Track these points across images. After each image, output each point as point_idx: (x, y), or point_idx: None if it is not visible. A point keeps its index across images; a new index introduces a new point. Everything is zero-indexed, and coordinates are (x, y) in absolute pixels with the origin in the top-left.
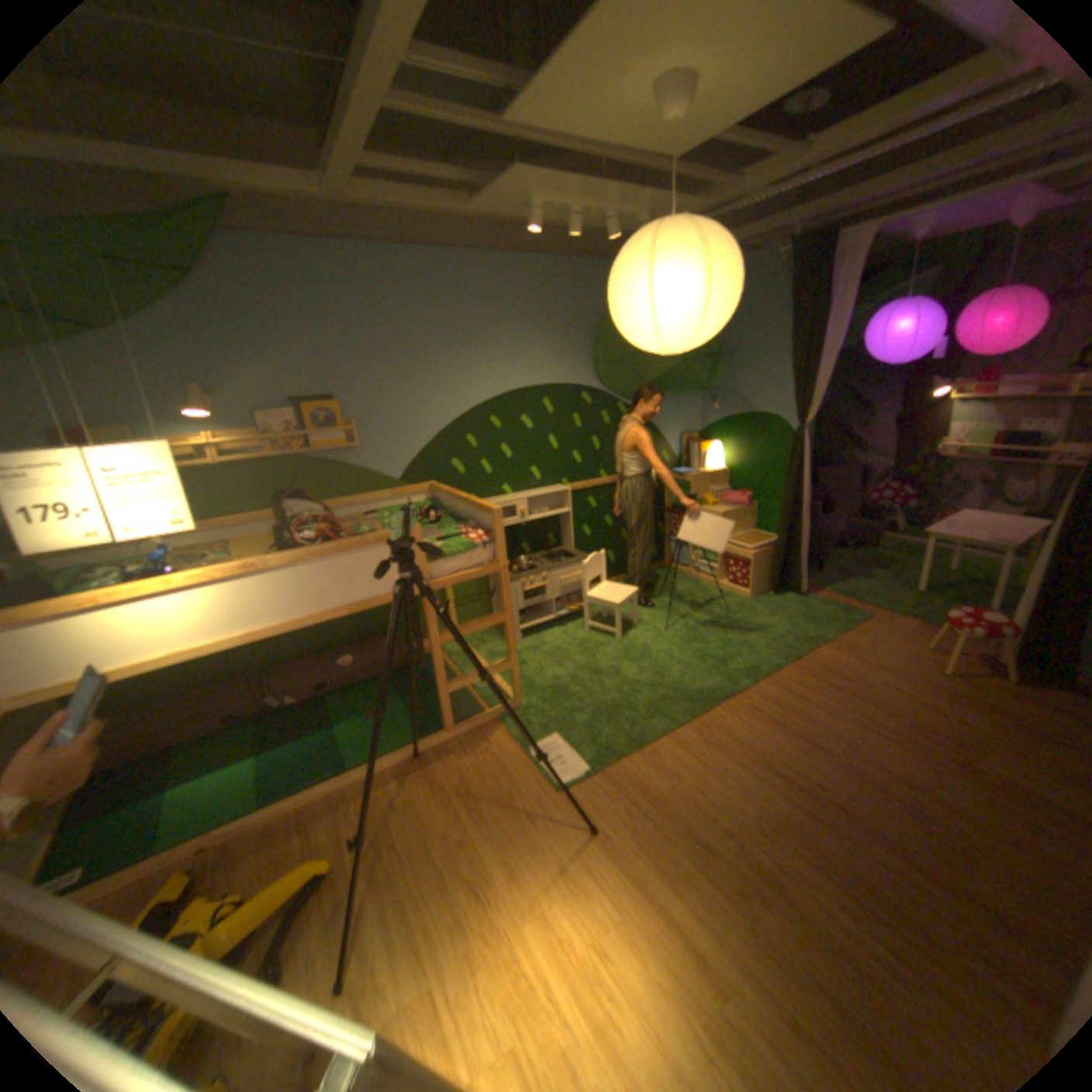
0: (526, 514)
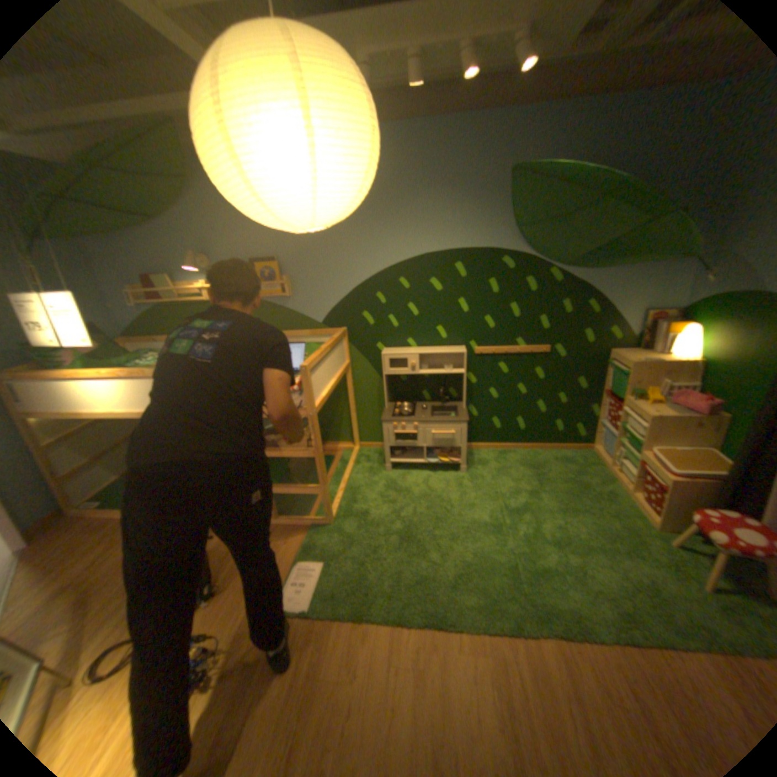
0: (416, 367)
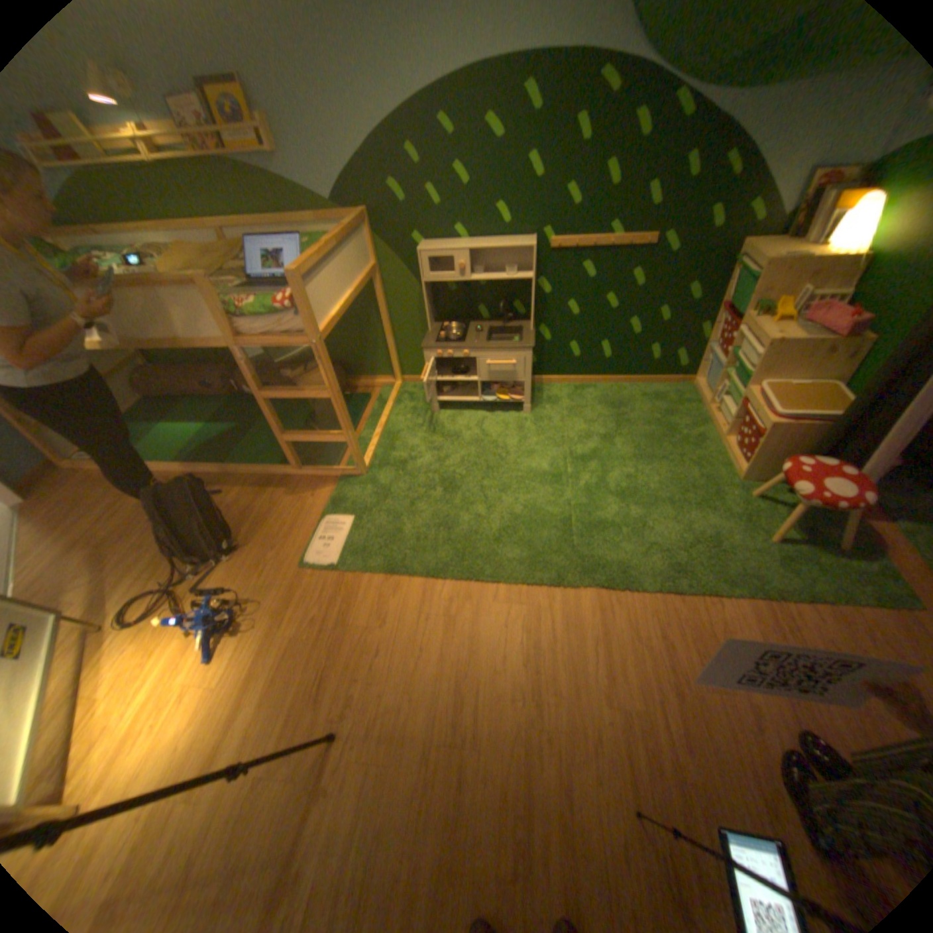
0: (466, 269)
